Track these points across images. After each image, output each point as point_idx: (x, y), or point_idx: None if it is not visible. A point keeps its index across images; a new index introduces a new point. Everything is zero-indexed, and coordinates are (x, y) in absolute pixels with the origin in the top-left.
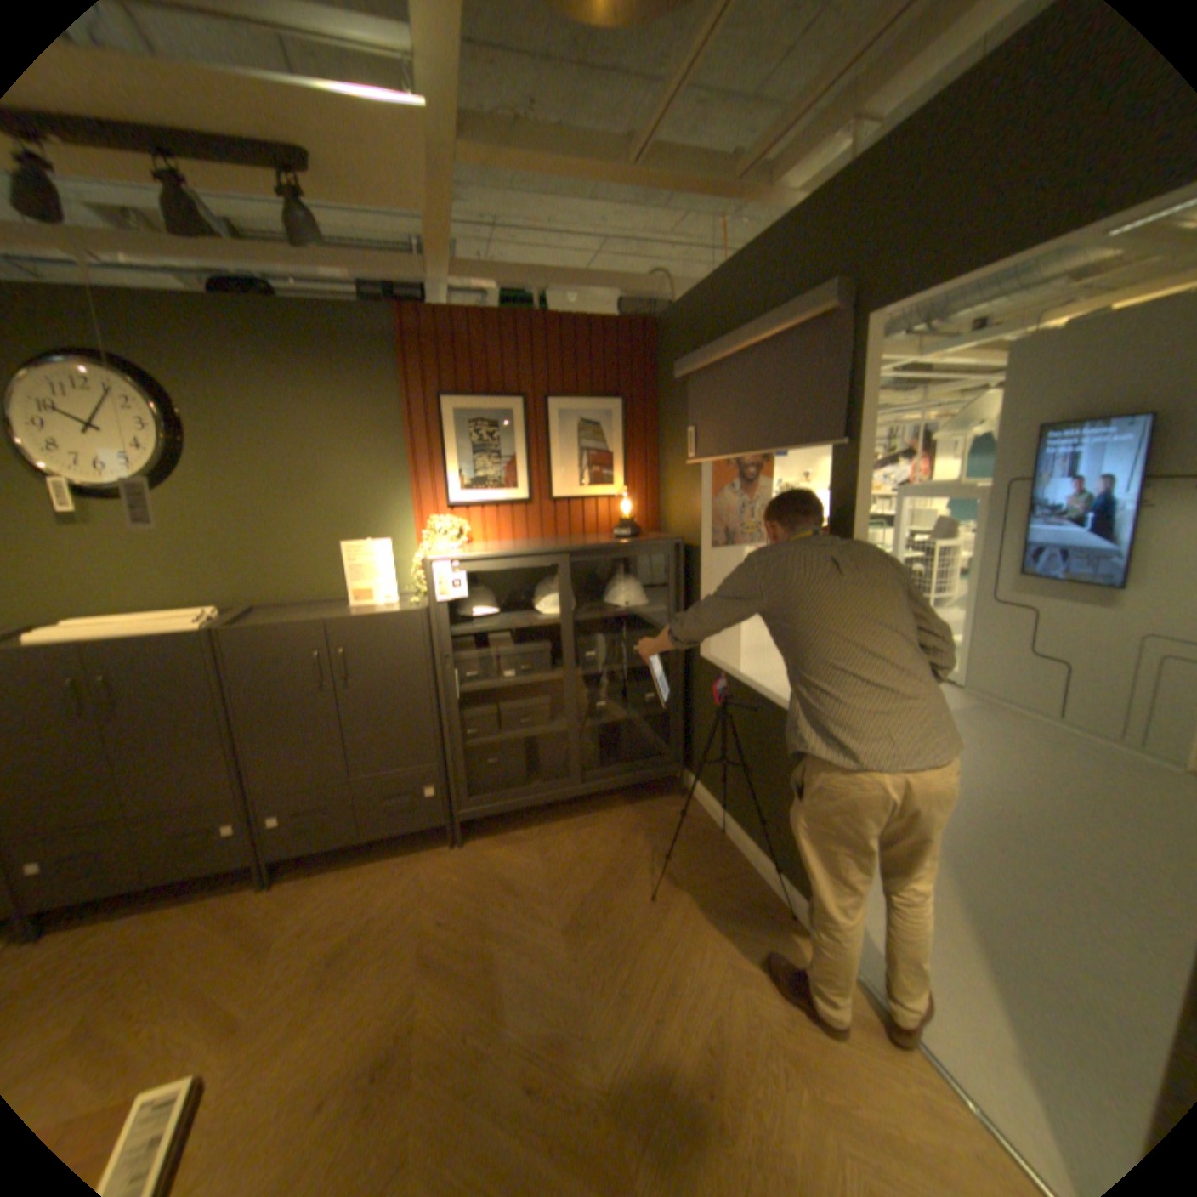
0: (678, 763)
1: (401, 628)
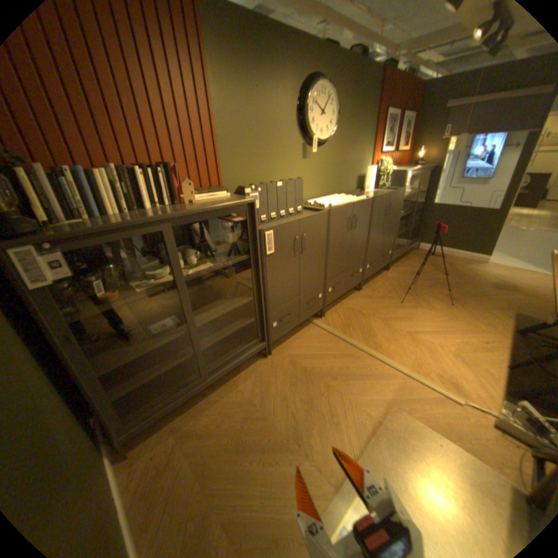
0: (420, 238)
1: (400, 195)
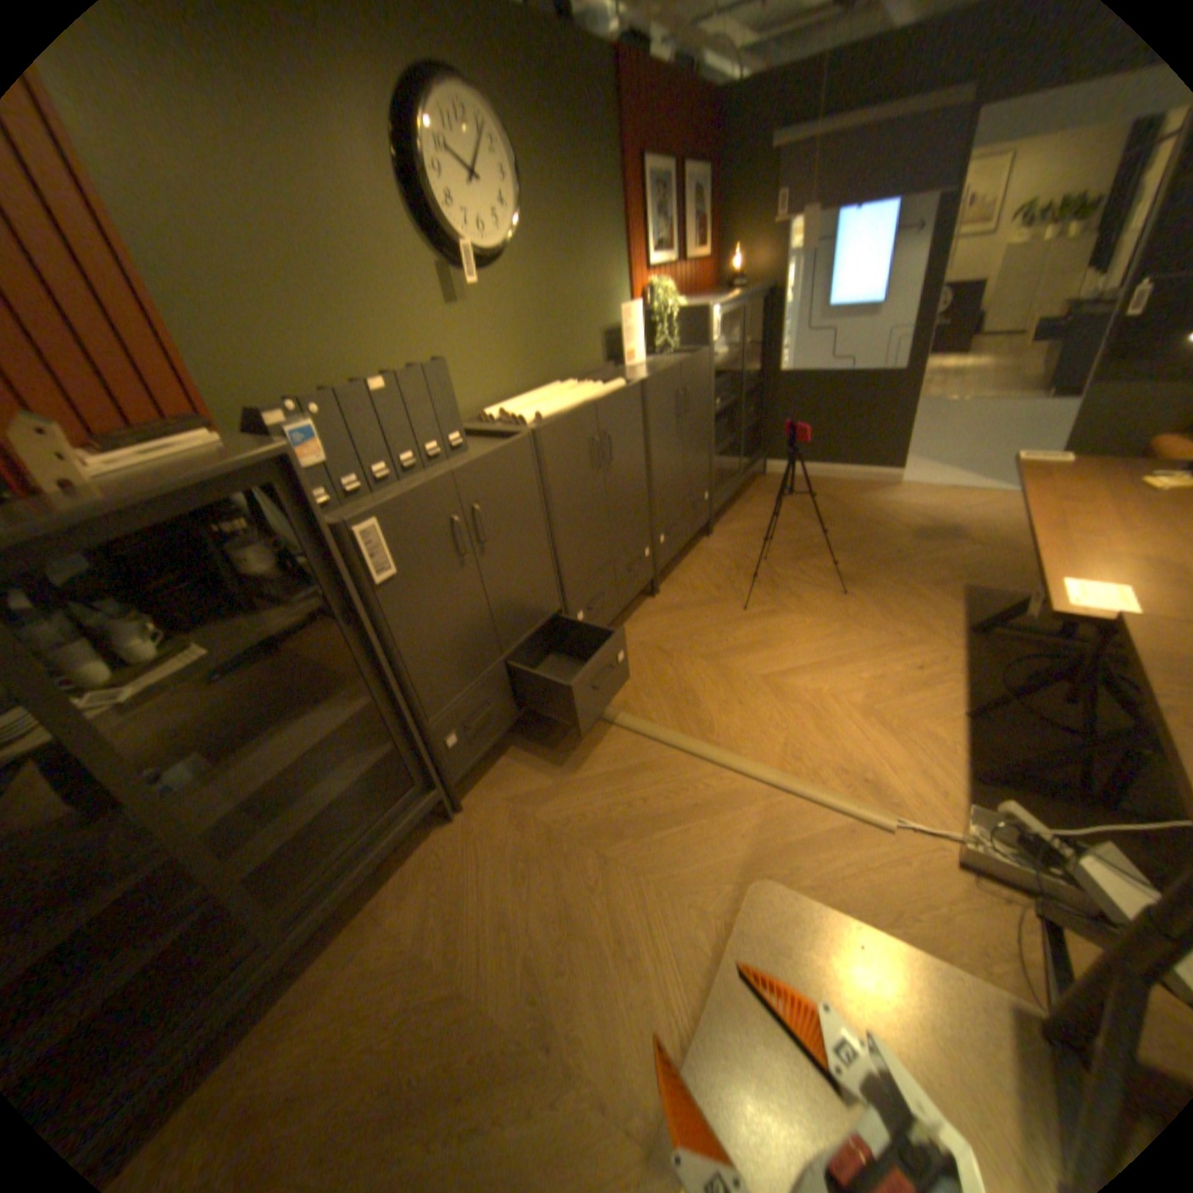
0: (765, 452)
1: (703, 366)
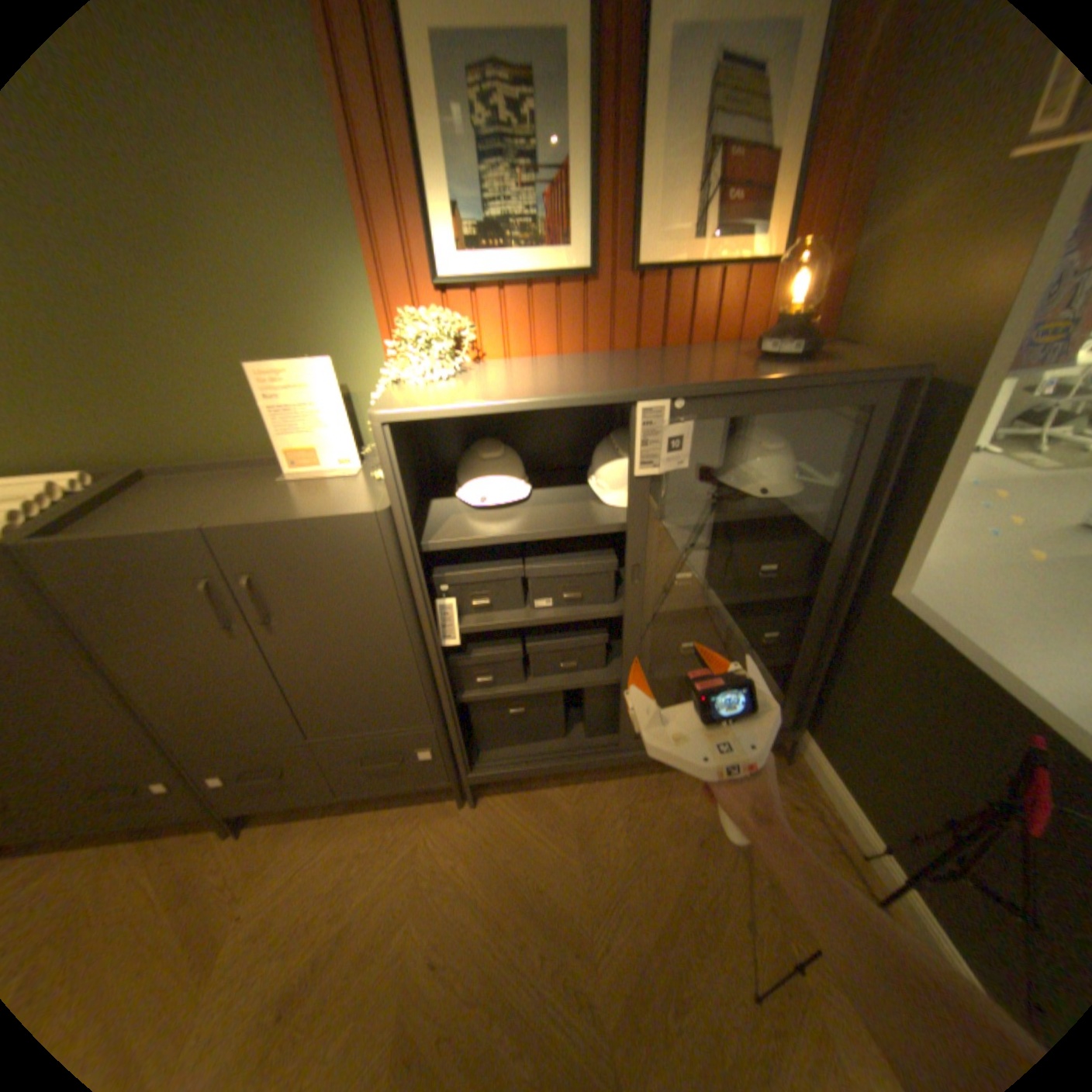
0: (796, 727)
1: (343, 543)
